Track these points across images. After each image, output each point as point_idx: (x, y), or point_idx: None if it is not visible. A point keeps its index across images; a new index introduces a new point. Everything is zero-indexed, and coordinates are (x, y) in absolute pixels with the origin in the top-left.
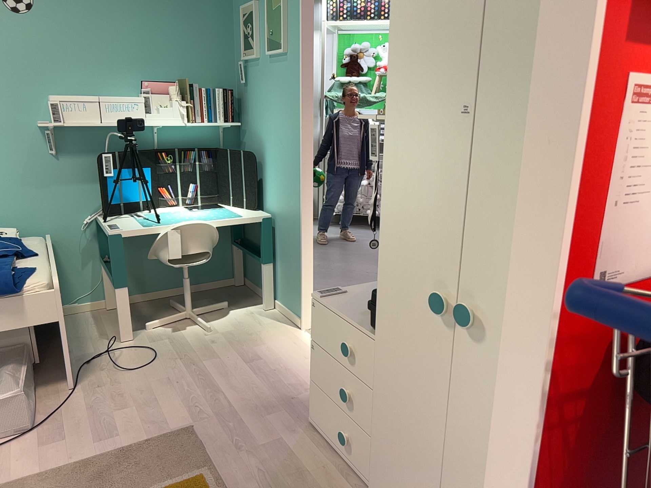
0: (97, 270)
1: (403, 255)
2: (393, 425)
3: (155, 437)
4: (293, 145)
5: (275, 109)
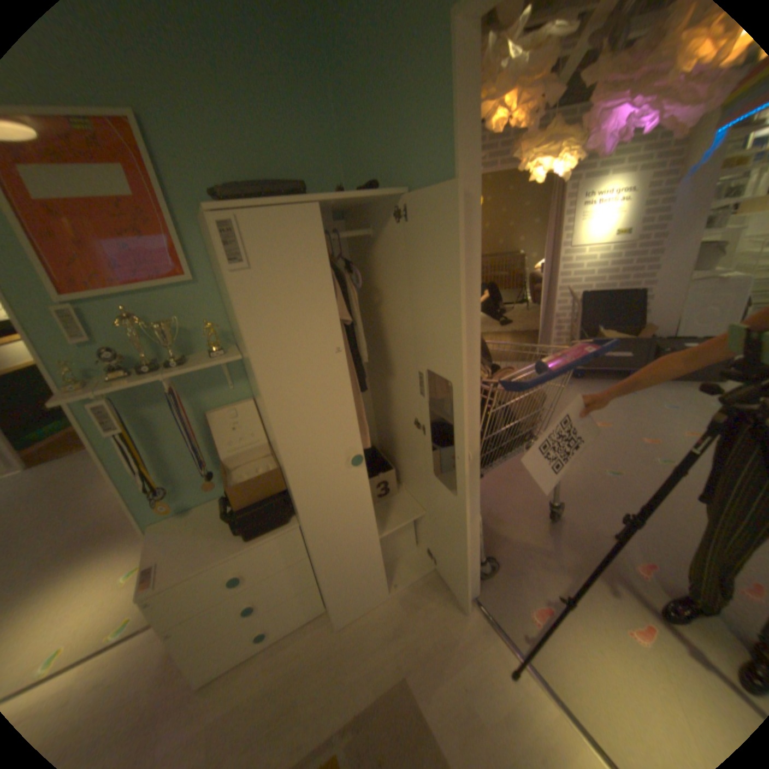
0: None
1: (312, 460)
2: (337, 556)
3: None
4: None
5: None
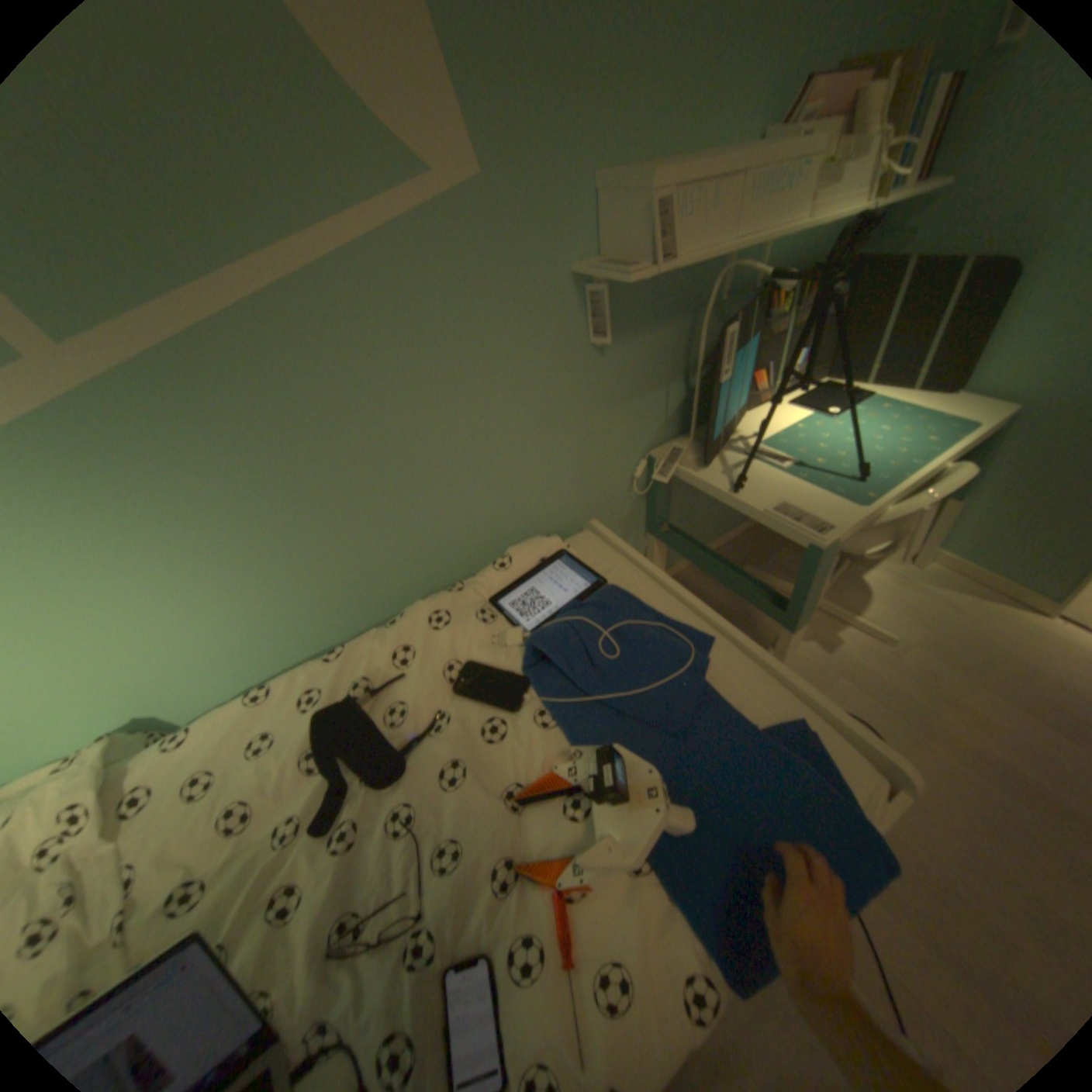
0: (639, 545)
1: None
2: None
3: None
4: None
5: None
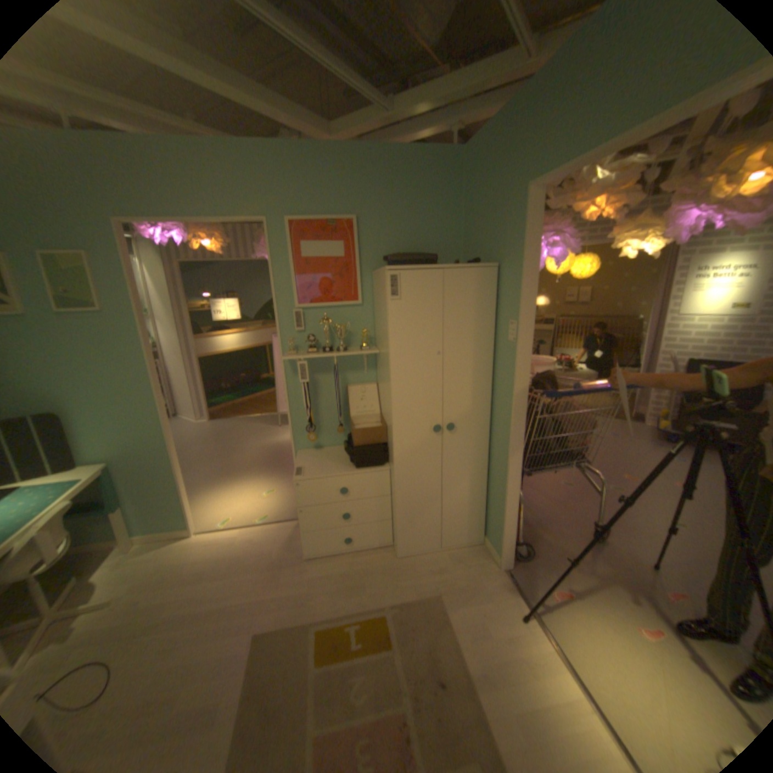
0: None
1: (409, 419)
2: (410, 495)
3: (246, 667)
4: (138, 392)
5: (84, 364)
